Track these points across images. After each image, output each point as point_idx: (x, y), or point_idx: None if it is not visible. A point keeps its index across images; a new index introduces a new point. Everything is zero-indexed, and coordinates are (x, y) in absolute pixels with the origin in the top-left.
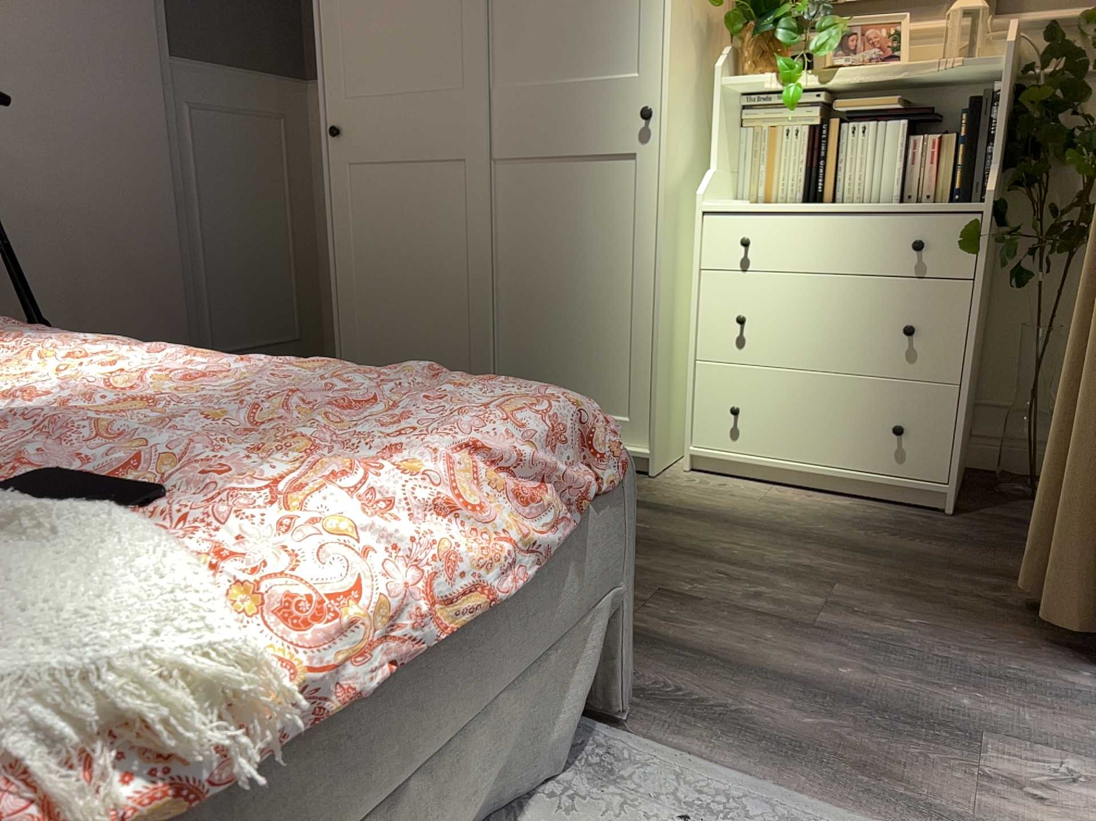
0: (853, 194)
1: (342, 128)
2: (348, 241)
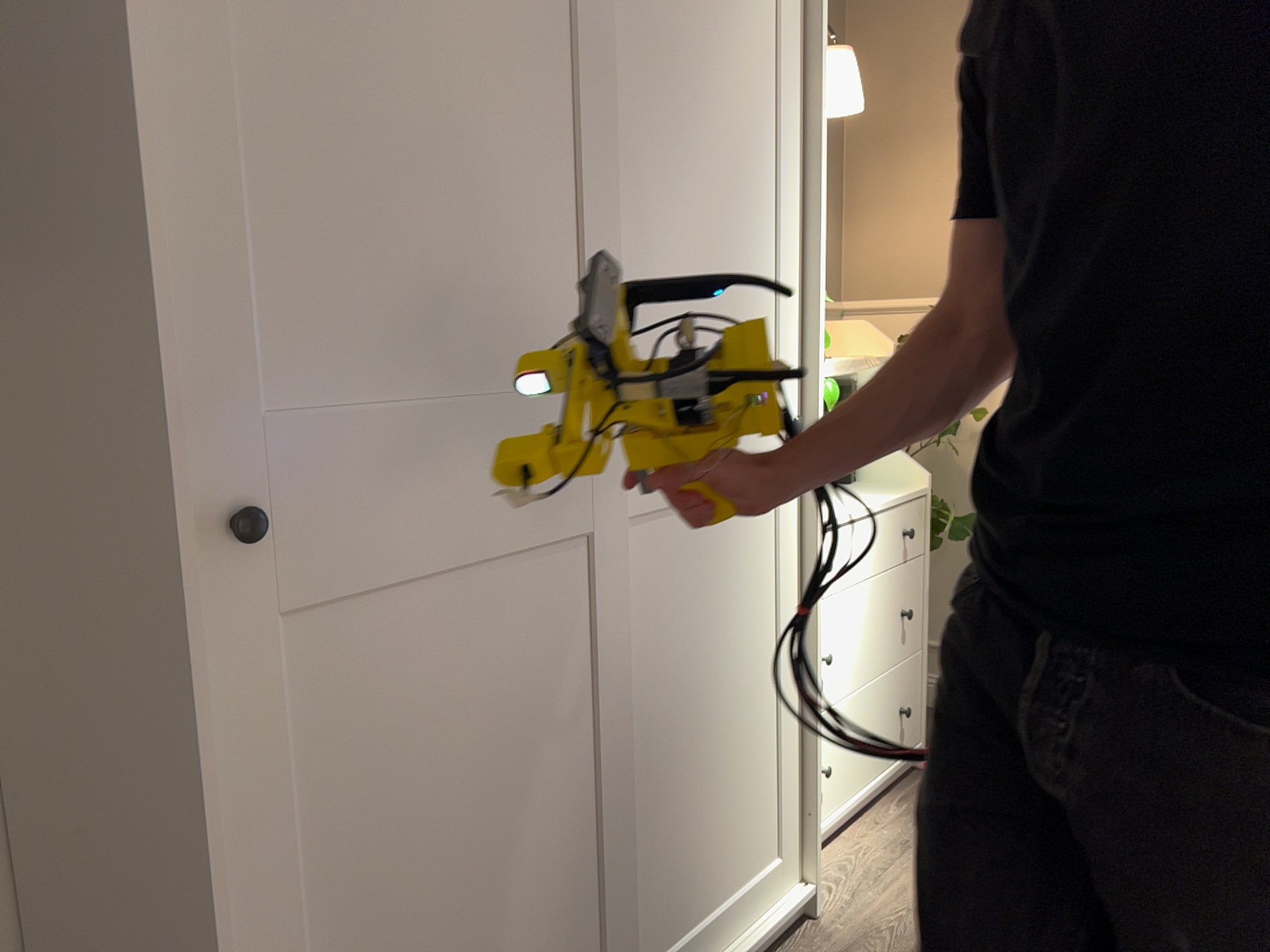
0: None
1: (250, 503)
2: (275, 851)
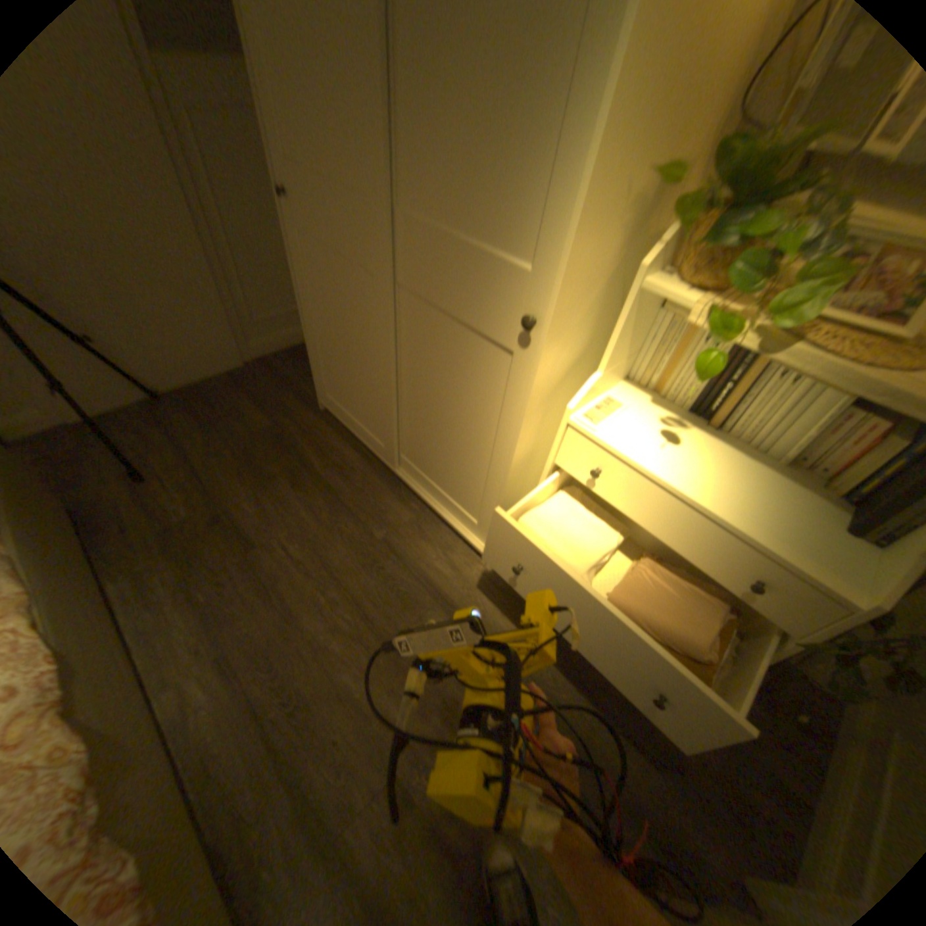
0: (746, 429)
1: (284, 184)
2: (304, 290)
